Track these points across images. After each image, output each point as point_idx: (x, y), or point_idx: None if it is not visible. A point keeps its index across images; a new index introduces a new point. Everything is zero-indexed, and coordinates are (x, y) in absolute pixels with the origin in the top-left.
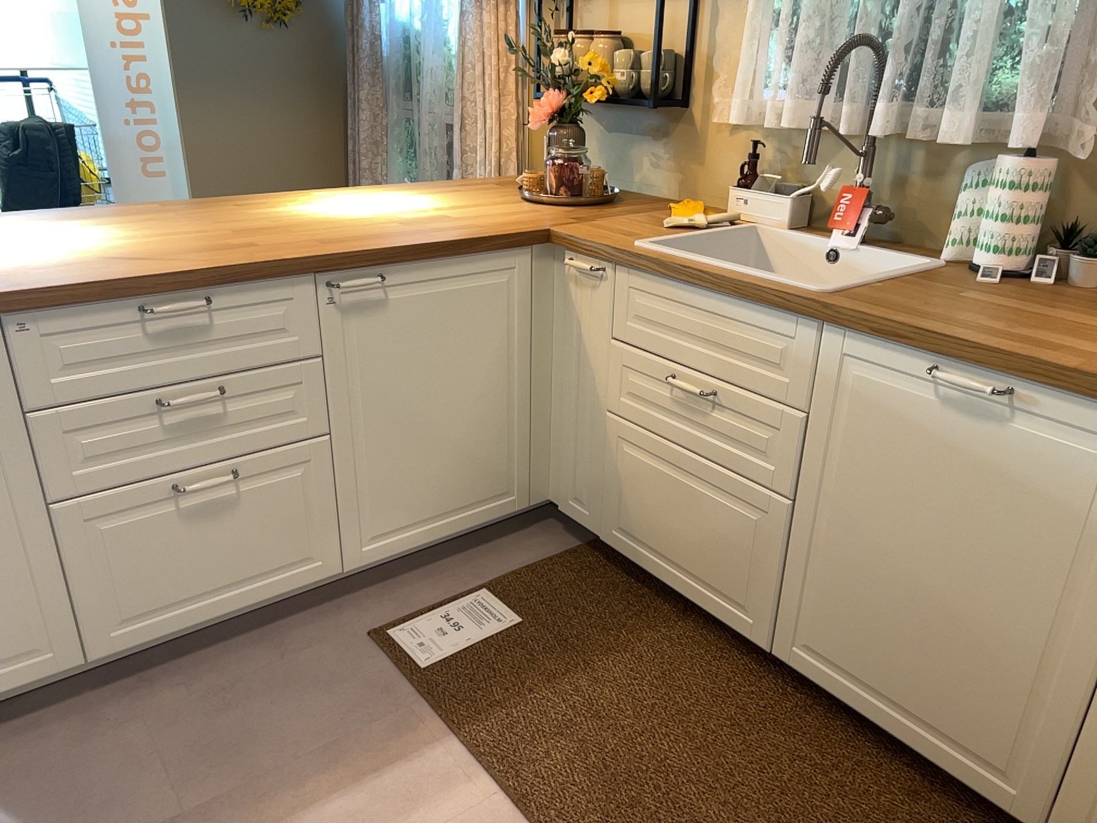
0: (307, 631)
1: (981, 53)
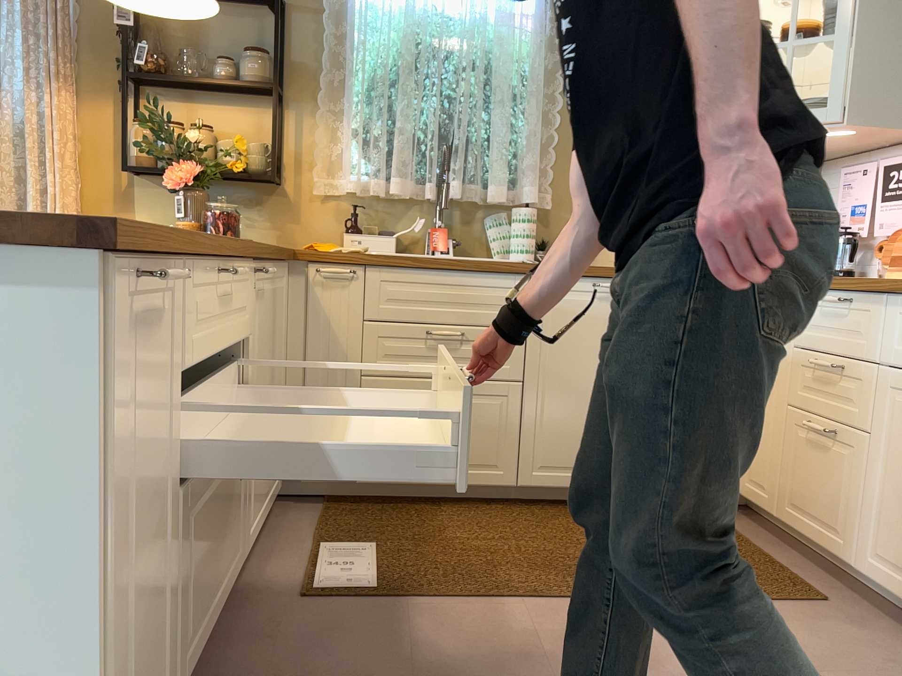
0: (250, 624)
1: (505, 156)
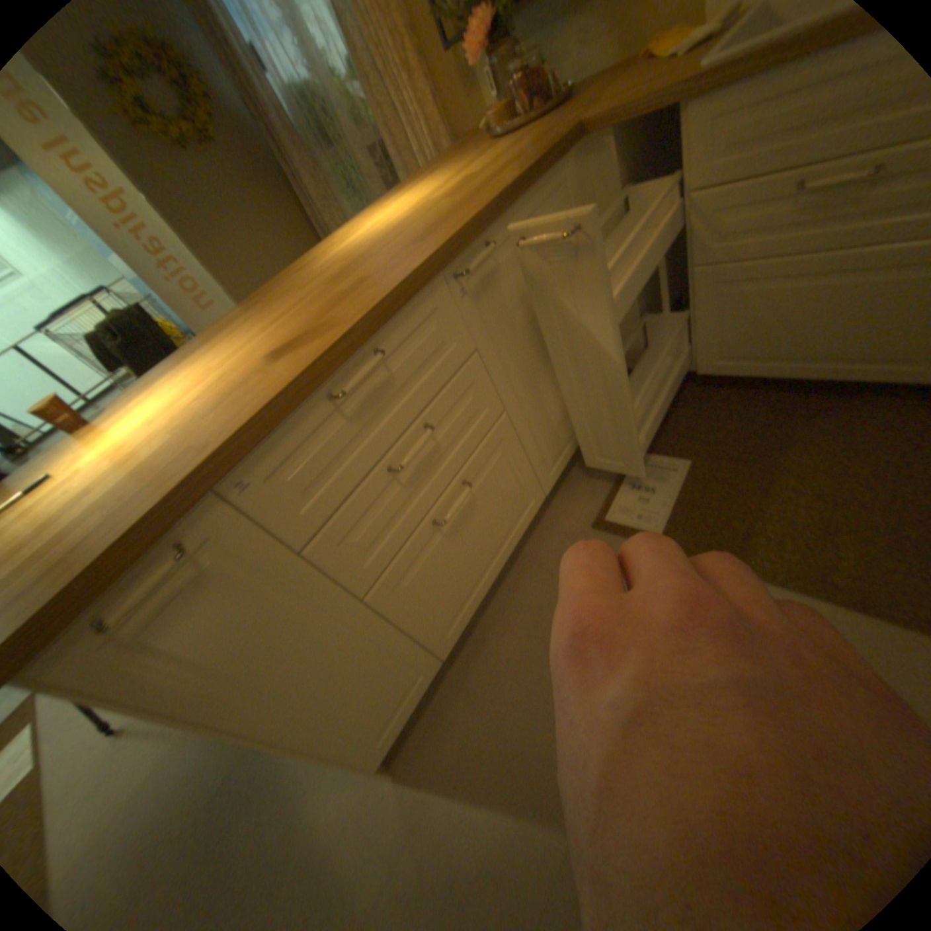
0: (549, 547)
1: None
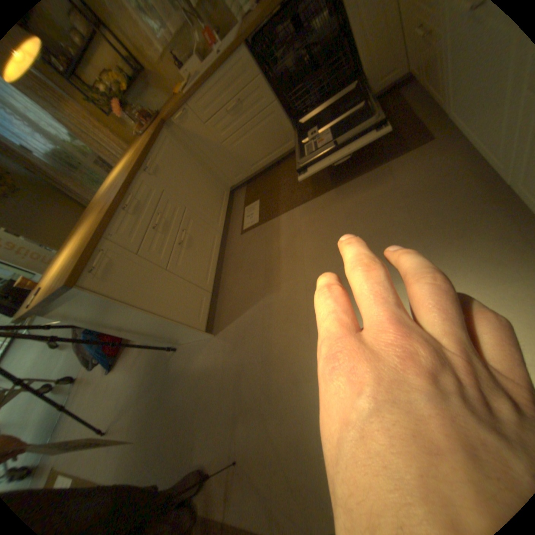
0: (232, 248)
1: None
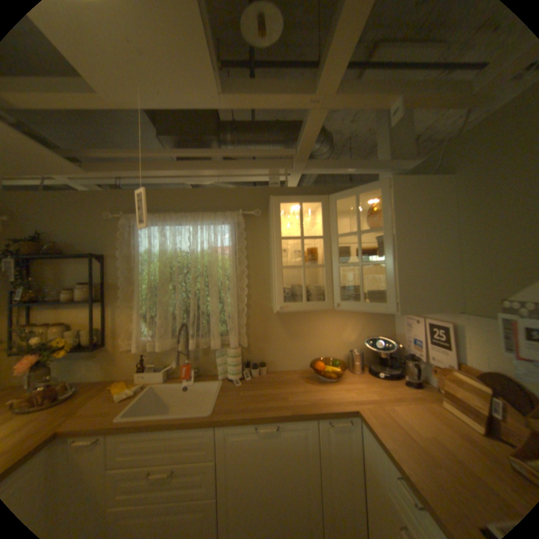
0: None
1: (218, 324)
